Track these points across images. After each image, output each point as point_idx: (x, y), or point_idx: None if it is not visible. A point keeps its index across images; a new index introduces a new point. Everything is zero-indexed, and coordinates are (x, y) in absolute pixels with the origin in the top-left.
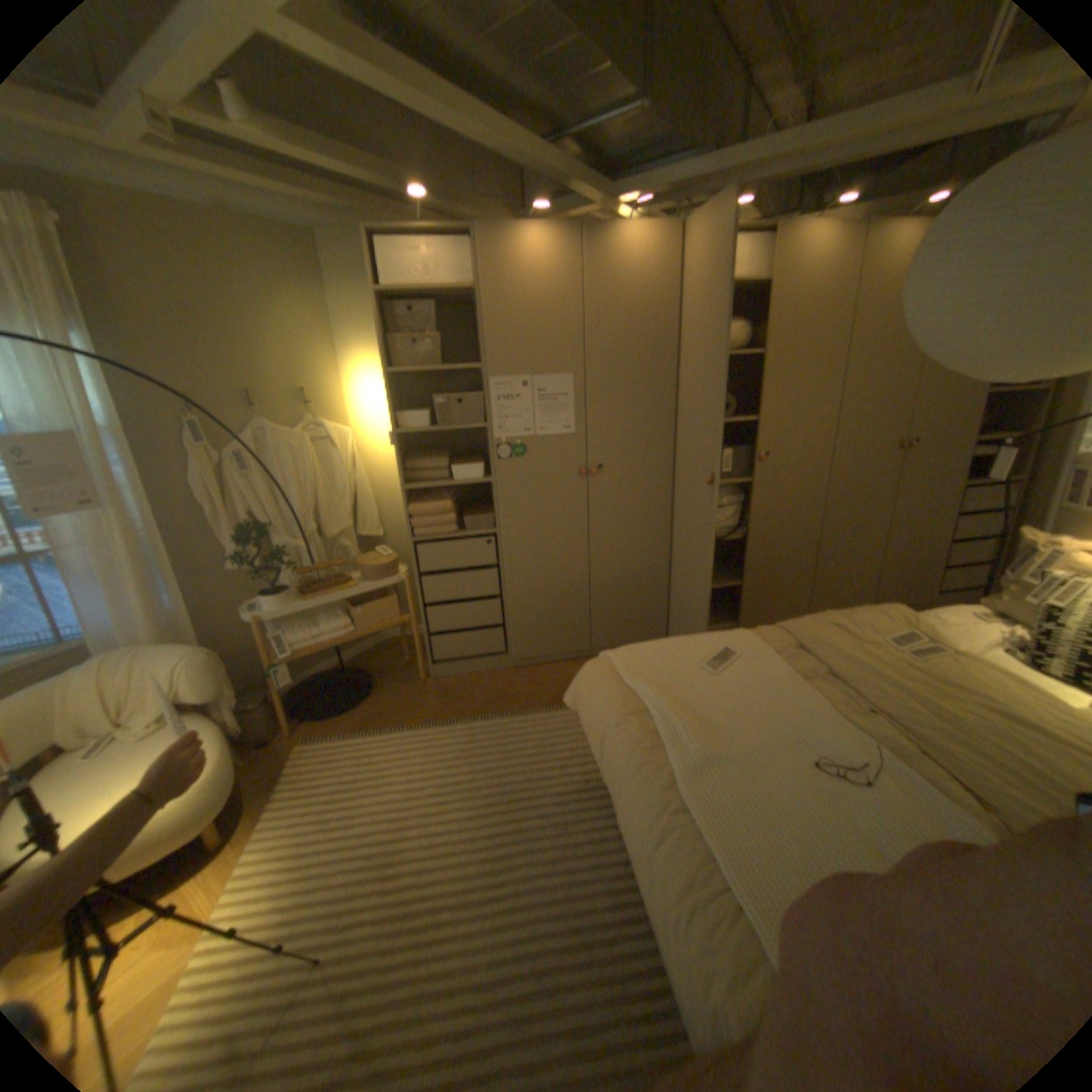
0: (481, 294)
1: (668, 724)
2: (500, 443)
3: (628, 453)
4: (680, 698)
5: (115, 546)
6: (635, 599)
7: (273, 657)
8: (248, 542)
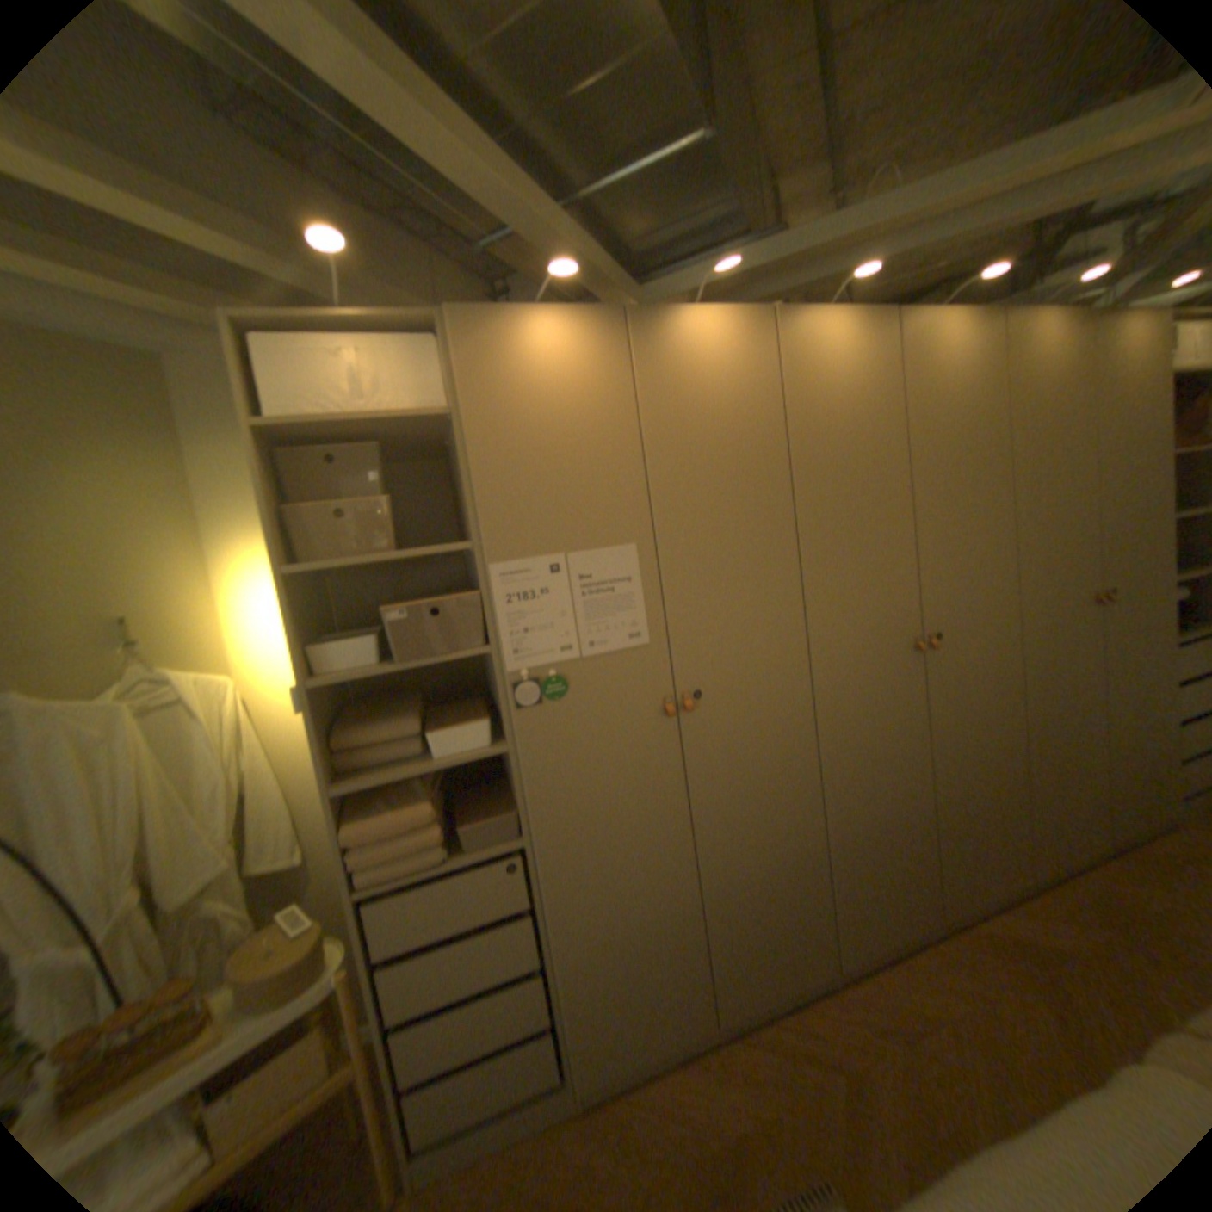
0: (460, 424)
1: None
2: (515, 680)
3: (735, 665)
4: None
5: None
6: (777, 918)
7: None
8: None
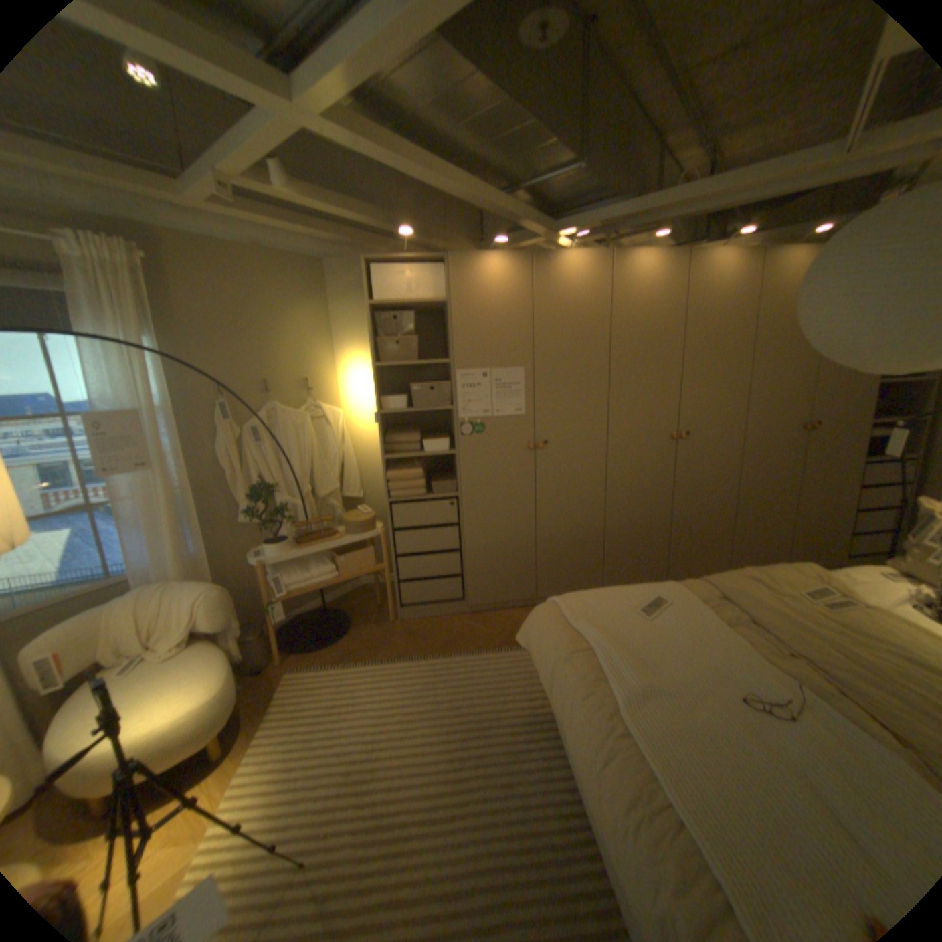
0: (449, 307)
1: (607, 660)
2: (461, 423)
3: (566, 431)
4: (617, 638)
5: (153, 501)
6: (572, 556)
7: (268, 596)
8: (256, 500)
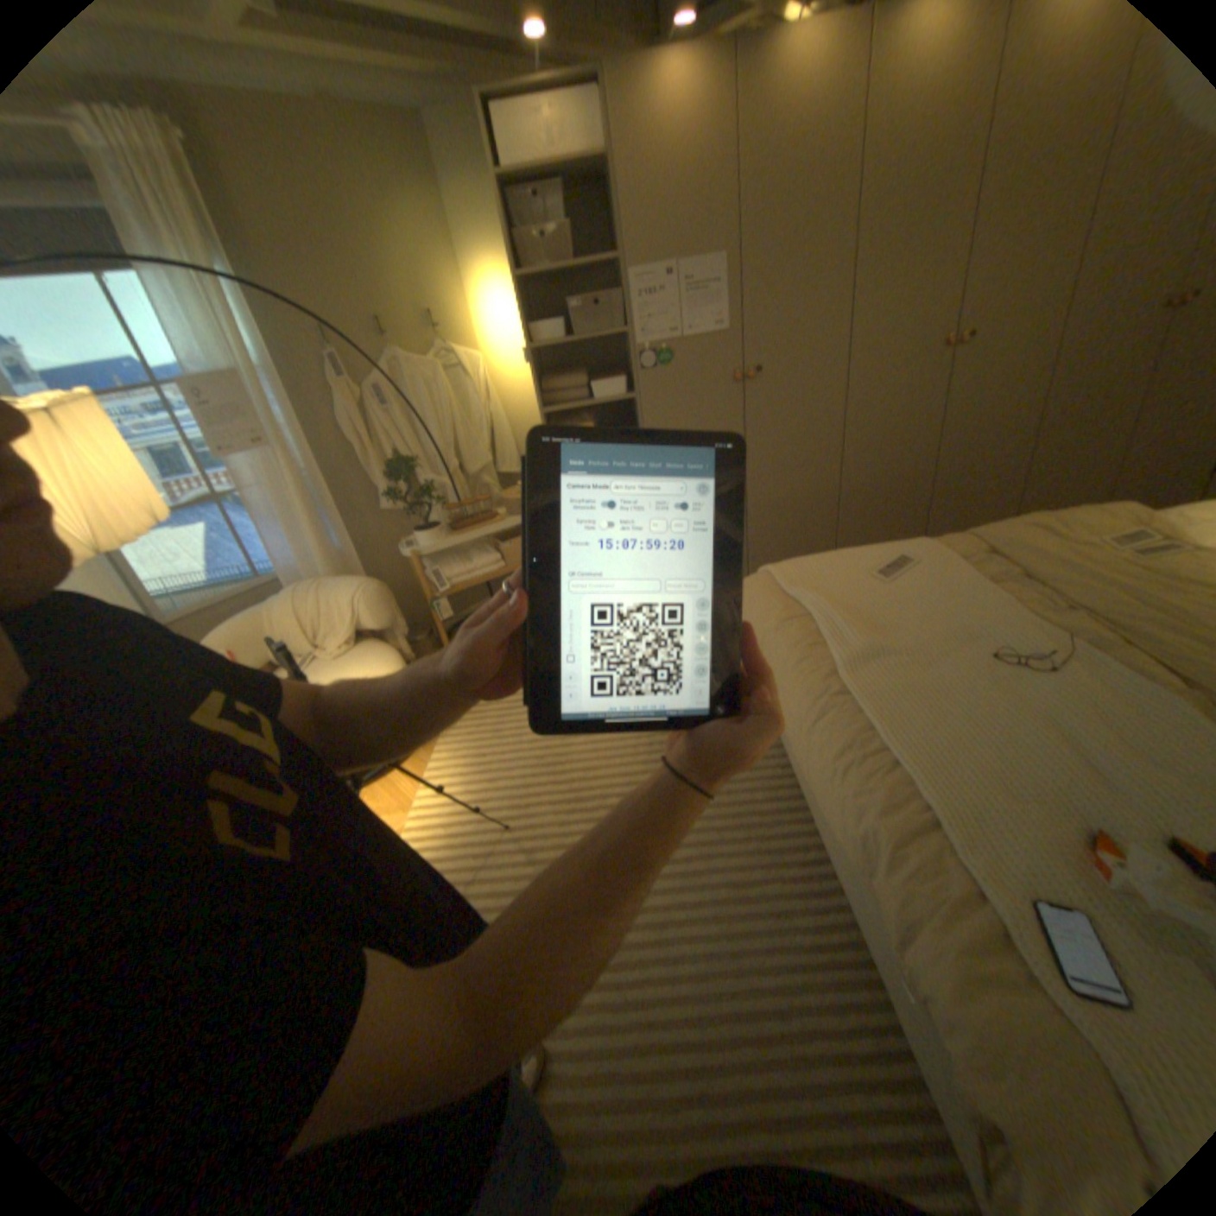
0: (610, 162)
1: (827, 624)
2: (639, 351)
3: (788, 349)
4: (841, 602)
5: (281, 485)
6: (794, 526)
7: (430, 591)
8: (395, 477)
